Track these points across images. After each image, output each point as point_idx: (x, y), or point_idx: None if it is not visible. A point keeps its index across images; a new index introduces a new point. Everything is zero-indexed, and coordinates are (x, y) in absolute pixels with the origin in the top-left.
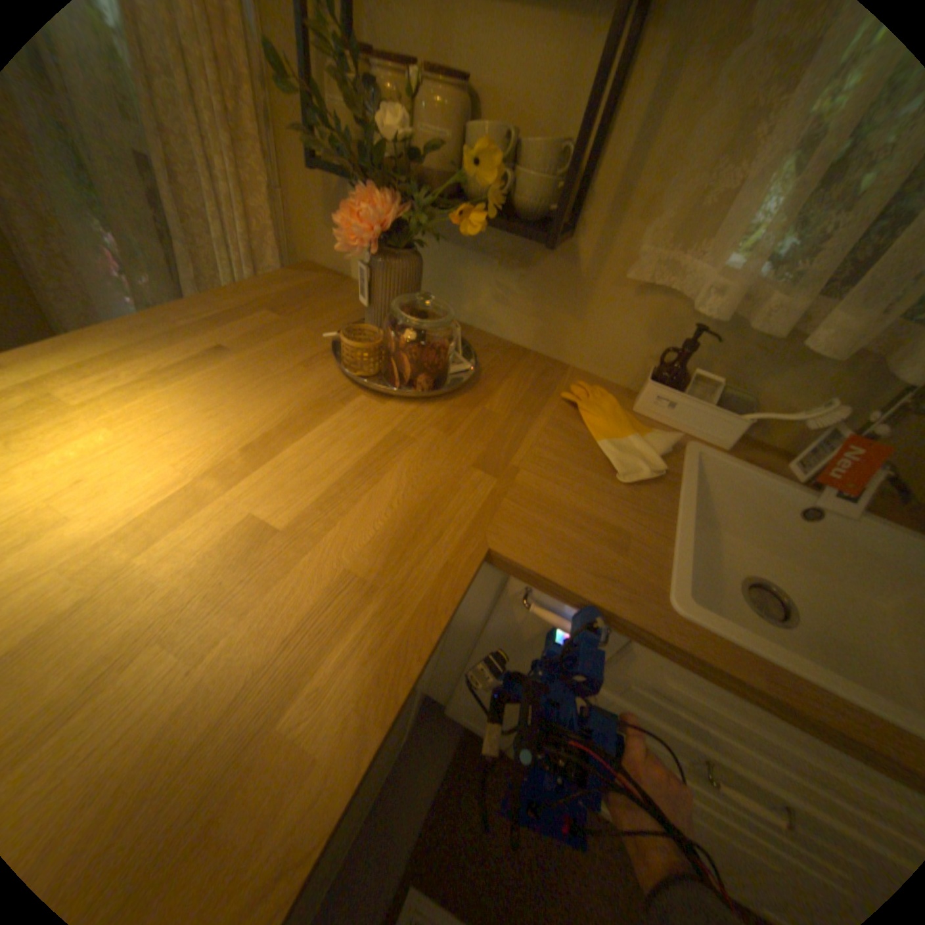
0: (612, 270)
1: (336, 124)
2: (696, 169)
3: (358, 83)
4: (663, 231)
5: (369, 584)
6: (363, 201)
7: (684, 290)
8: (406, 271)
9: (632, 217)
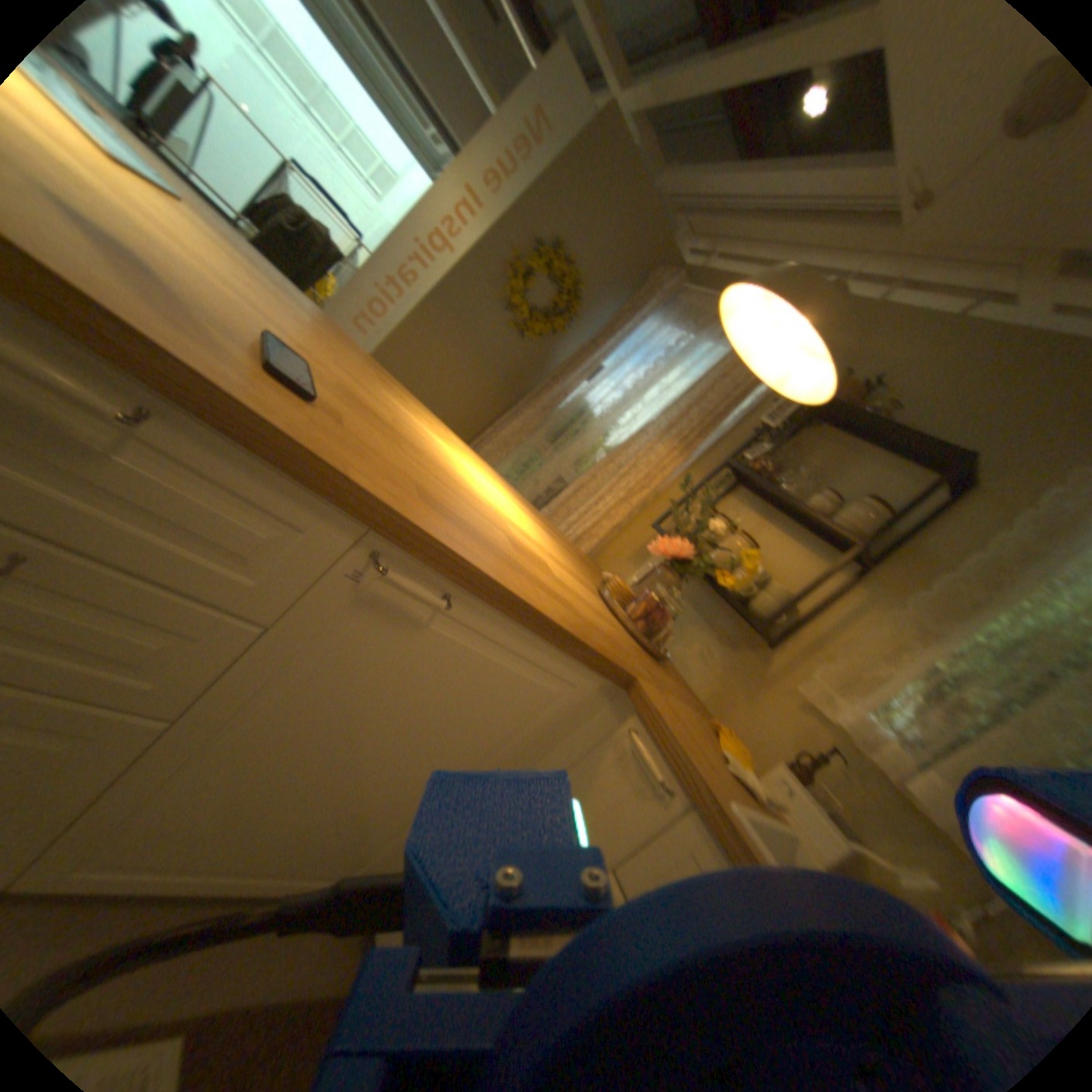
0: (789, 685)
1: (685, 519)
2: (863, 657)
3: (704, 519)
4: (831, 677)
5: (581, 619)
6: (676, 544)
7: (833, 720)
8: (671, 584)
9: (816, 663)
